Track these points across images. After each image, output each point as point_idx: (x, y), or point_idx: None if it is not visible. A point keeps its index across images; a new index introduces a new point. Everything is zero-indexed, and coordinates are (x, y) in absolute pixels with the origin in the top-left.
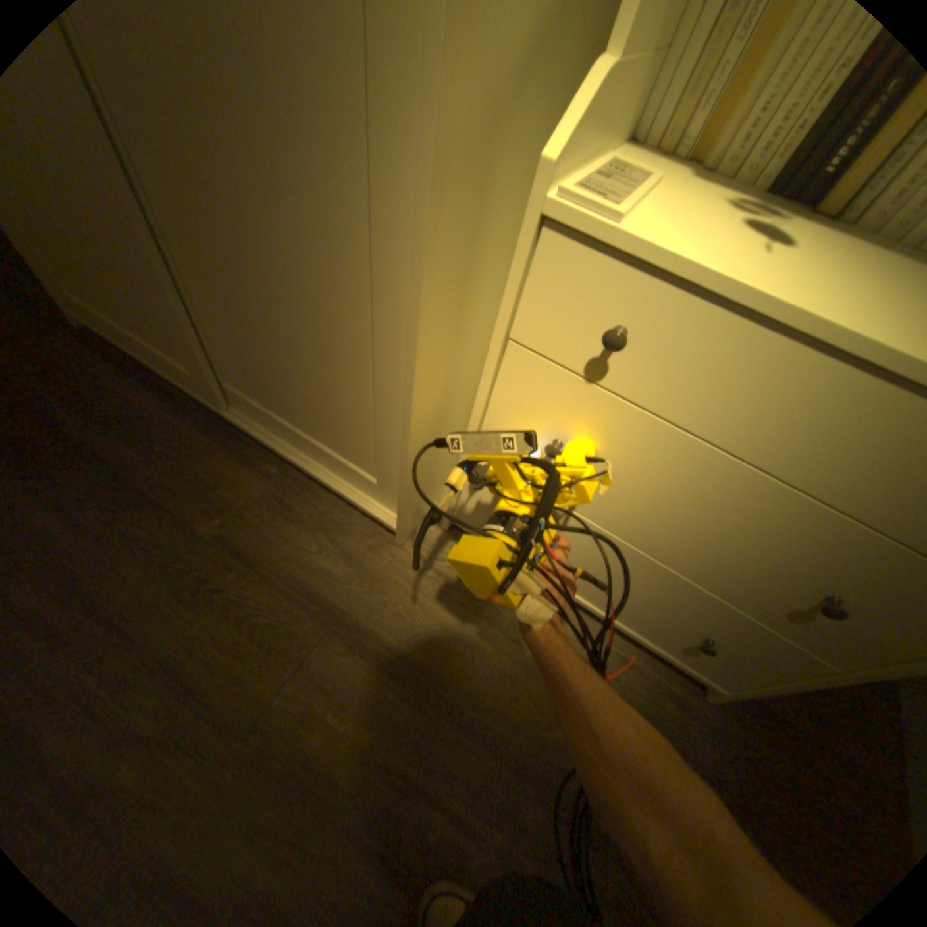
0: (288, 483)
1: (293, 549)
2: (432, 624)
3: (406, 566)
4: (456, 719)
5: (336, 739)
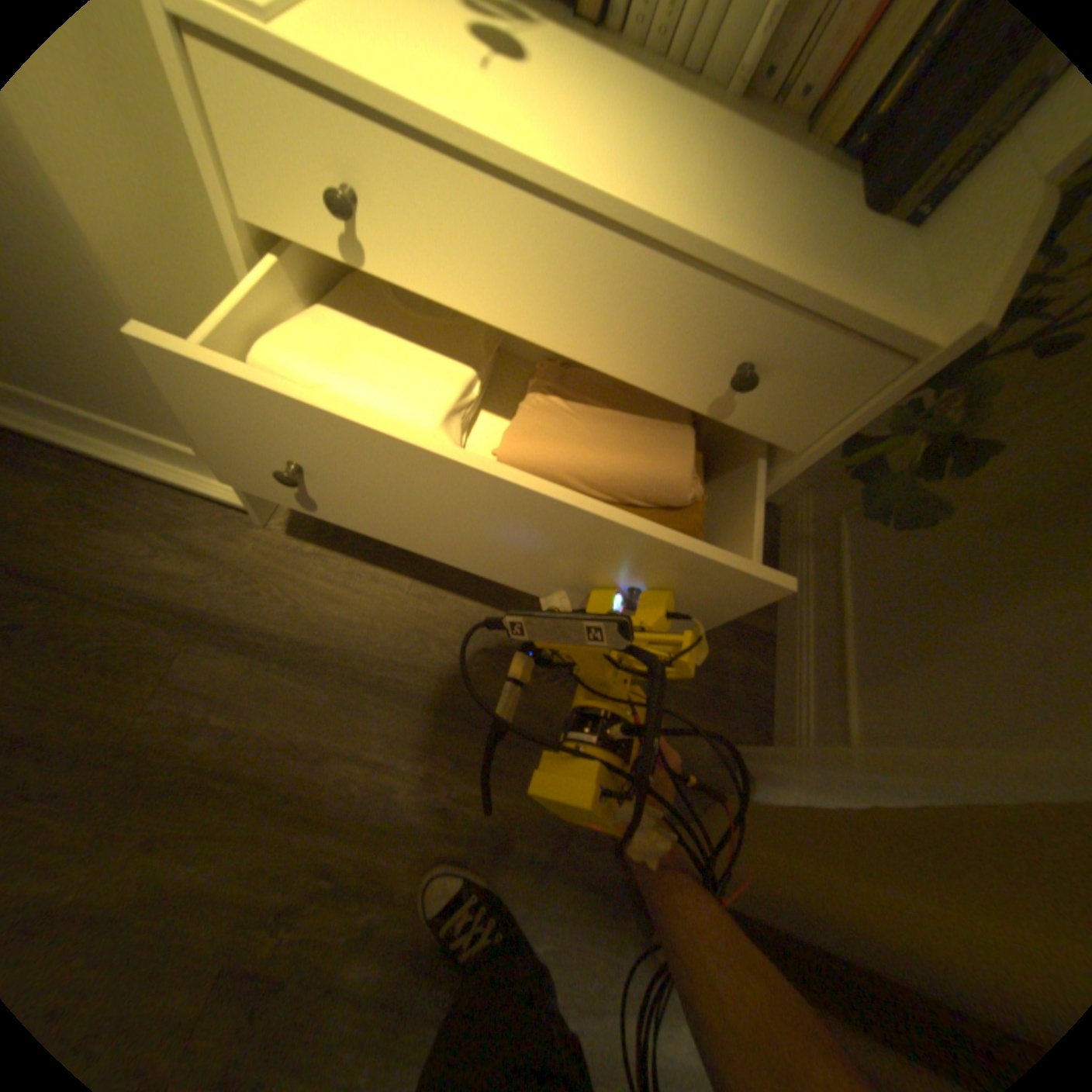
0: (83, 478)
1: (115, 557)
2: (321, 600)
3: (276, 546)
4: (363, 682)
5: (226, 735)
